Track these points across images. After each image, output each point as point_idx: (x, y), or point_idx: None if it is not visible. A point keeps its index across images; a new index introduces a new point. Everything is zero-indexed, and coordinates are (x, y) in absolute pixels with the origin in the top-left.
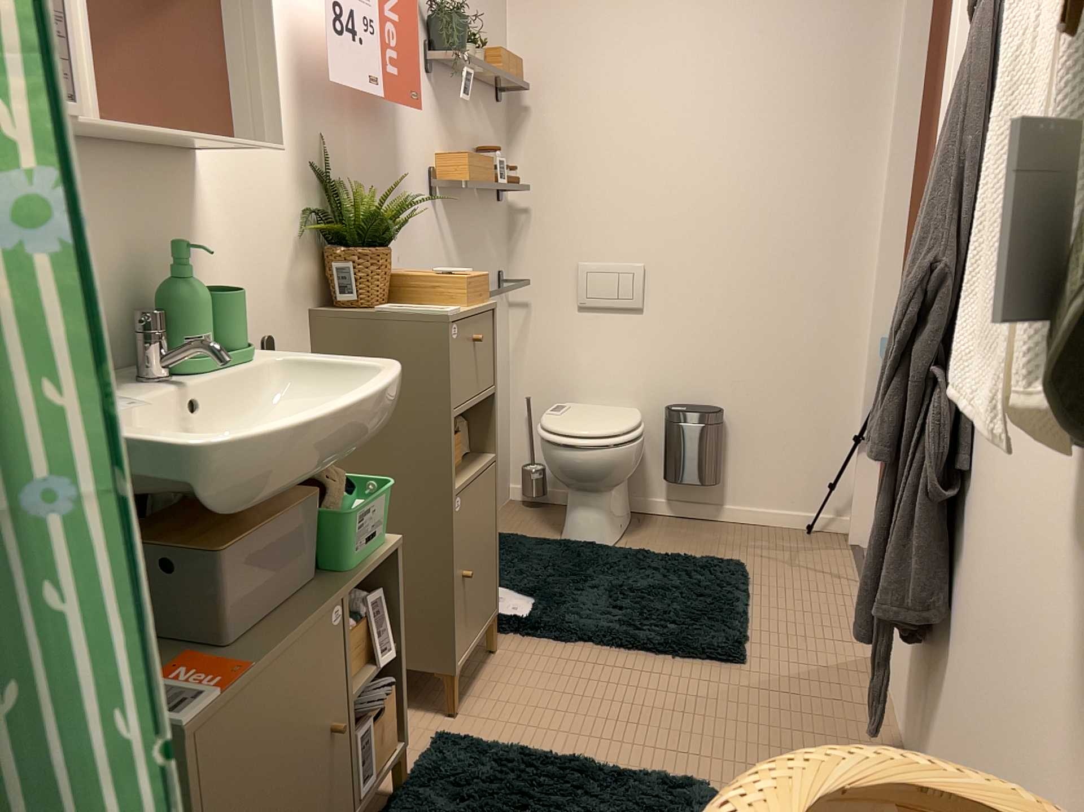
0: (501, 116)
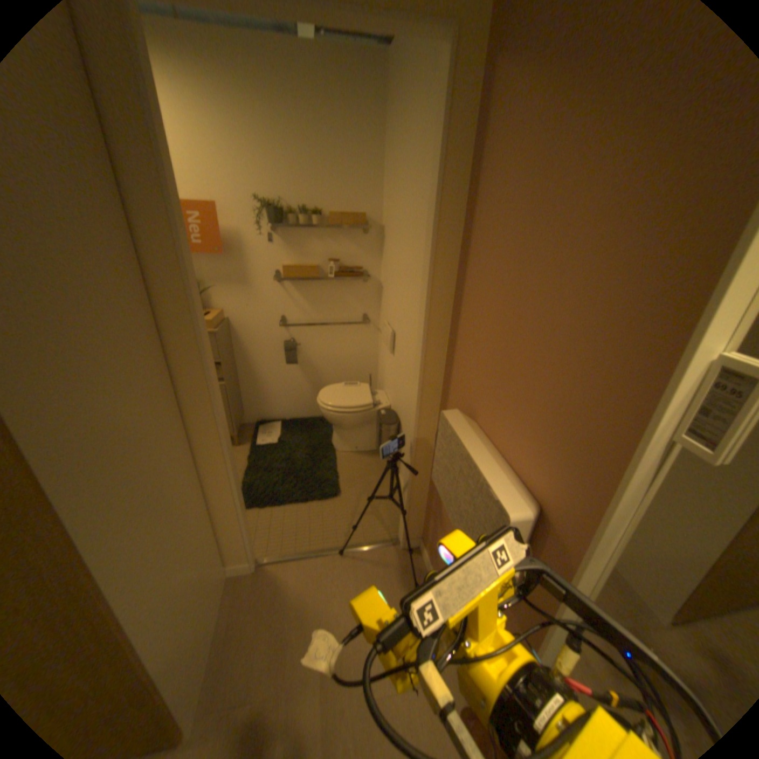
0: (371, 239)
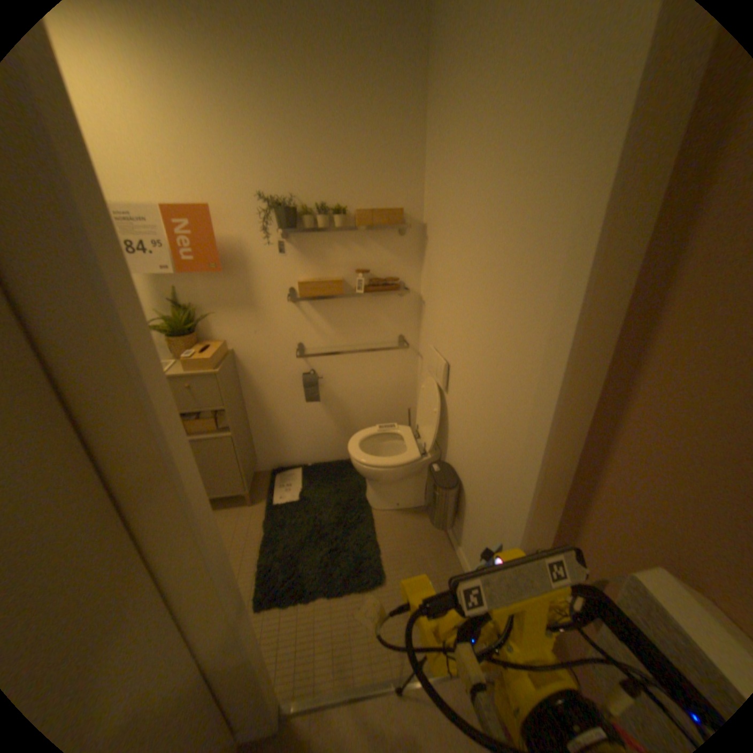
0: (408, 241)
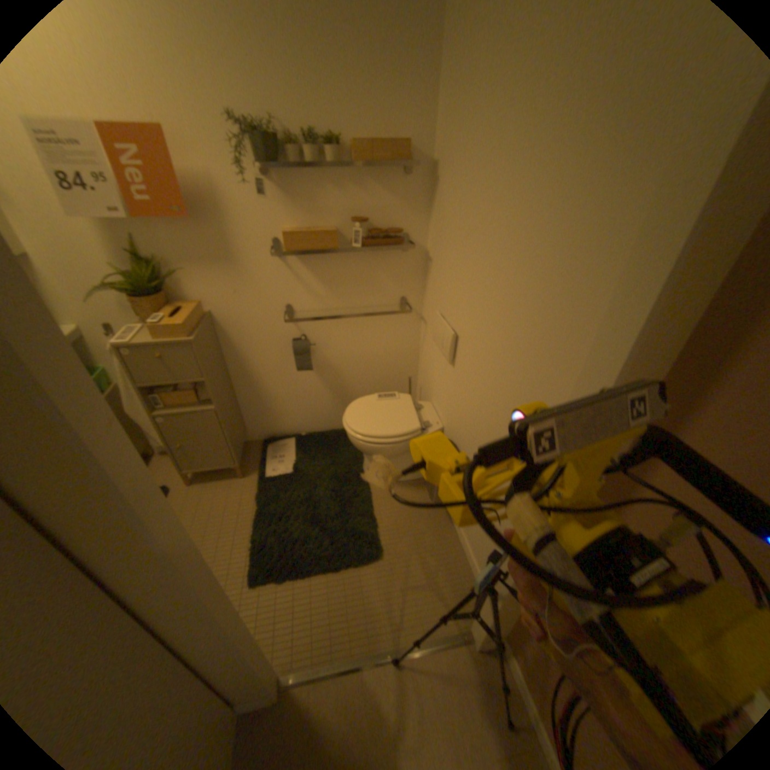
0: (415, 182)
